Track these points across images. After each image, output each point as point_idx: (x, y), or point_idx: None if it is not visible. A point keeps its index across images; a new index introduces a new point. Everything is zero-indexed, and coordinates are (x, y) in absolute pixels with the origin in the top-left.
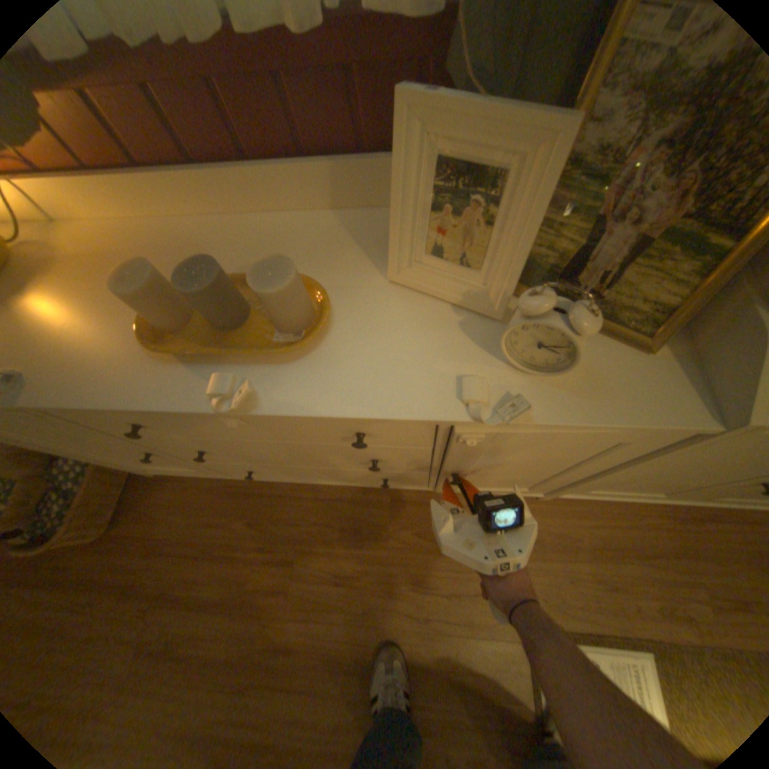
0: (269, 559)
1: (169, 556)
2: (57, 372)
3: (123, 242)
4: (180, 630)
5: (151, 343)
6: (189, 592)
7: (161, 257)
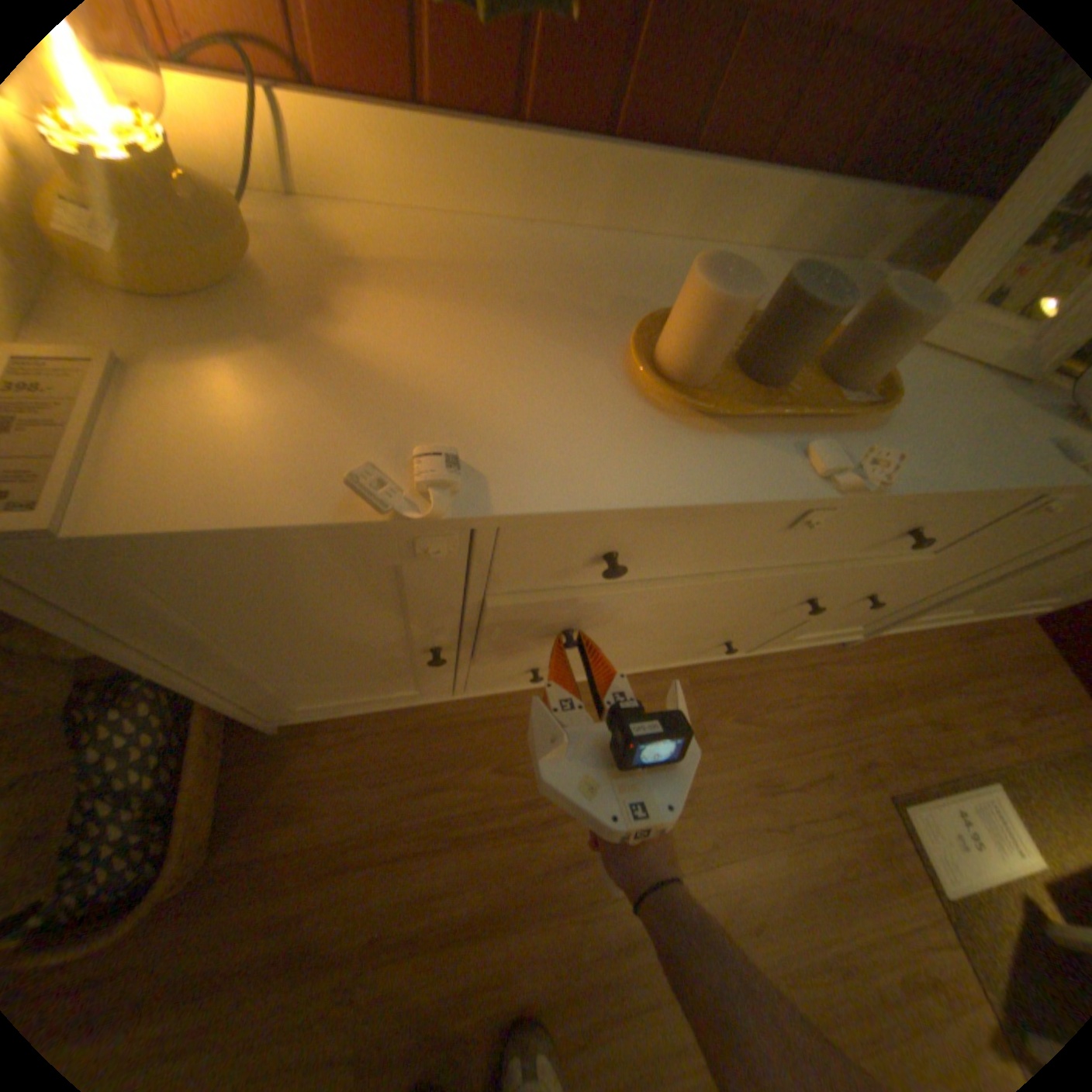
0: (553, 813)
1: (366, 865)
2: (537, 449)
3: (481, 249)
4: (437, 988)
5: (672, 403)
6: (430, 915)
7: (573, 280)
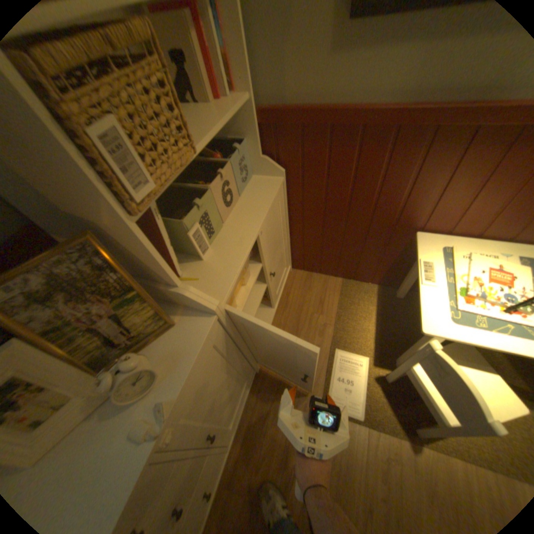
0: None
1: None
2: None
3: None
4: None
5: None
6: None
7: None
